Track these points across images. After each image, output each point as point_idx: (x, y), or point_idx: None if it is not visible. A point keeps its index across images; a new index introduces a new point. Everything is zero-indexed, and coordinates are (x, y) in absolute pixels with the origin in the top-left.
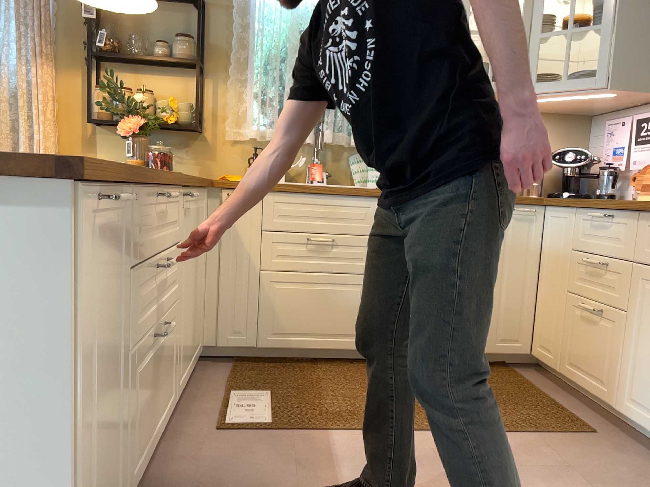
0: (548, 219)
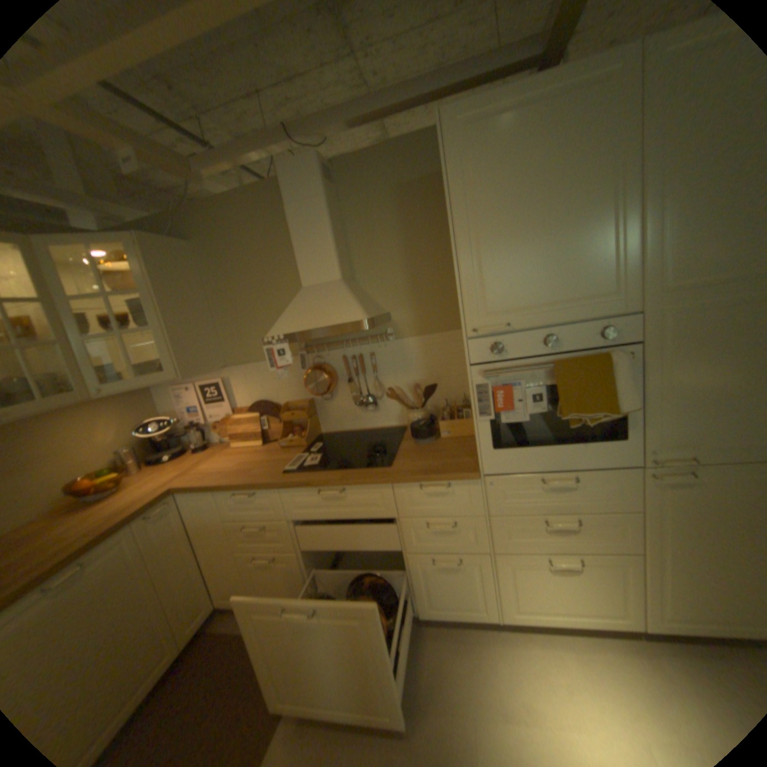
0: (180, 505)
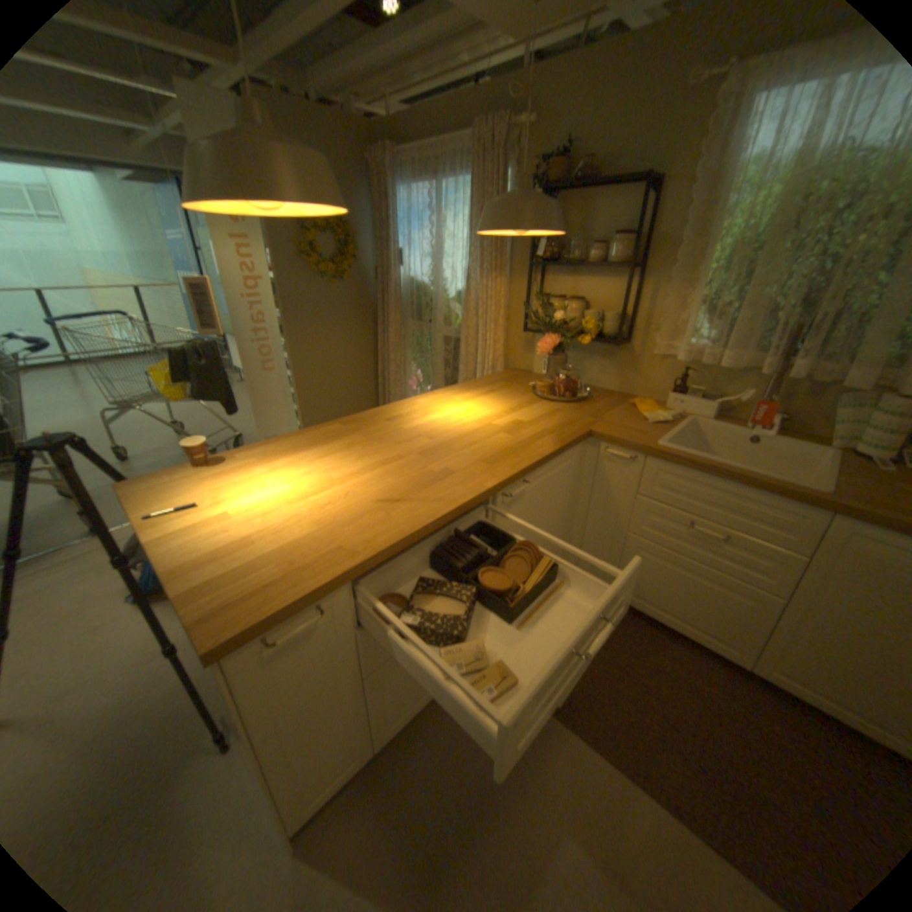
0: None
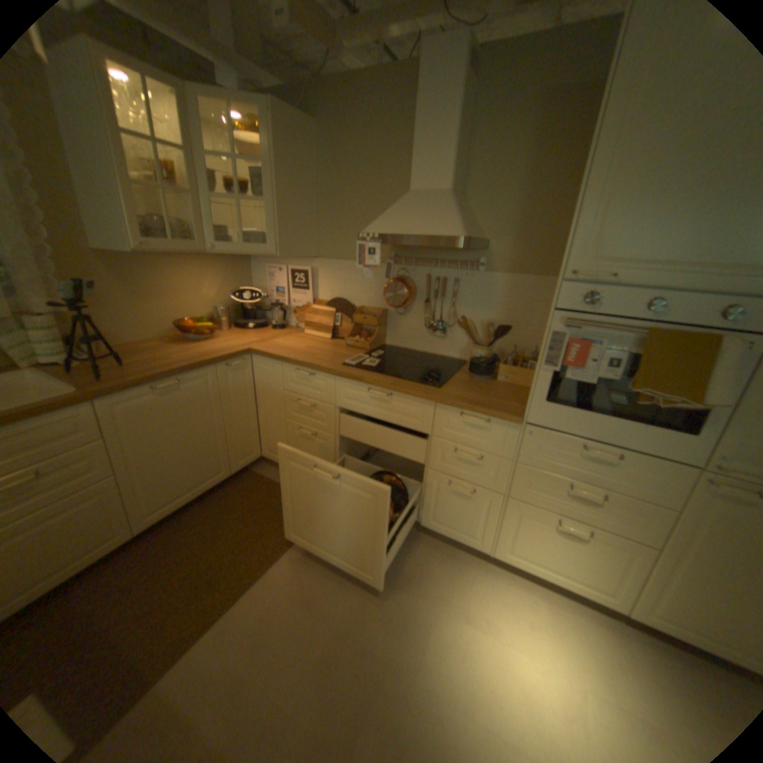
0: (255, 364)
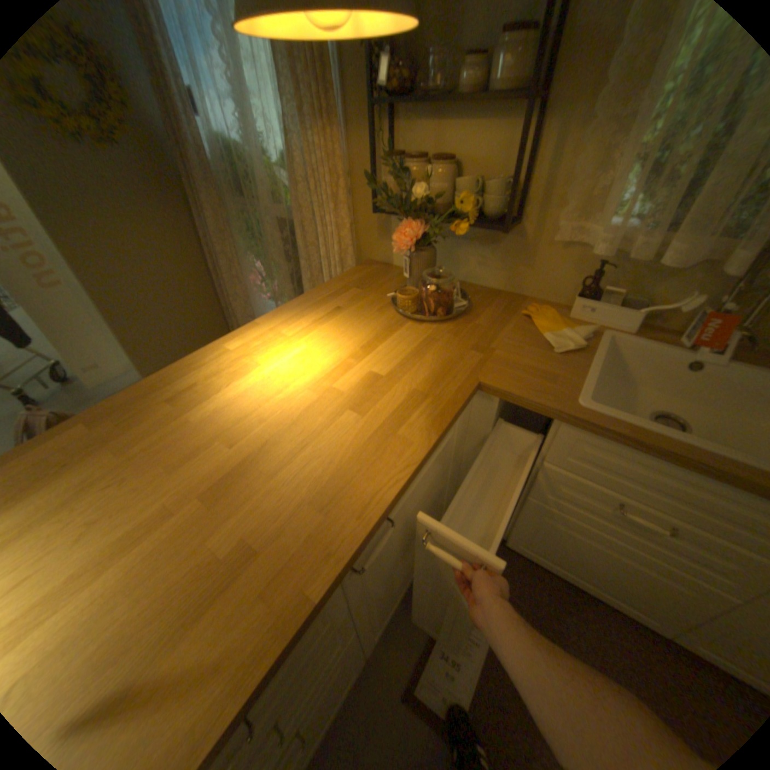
0: None
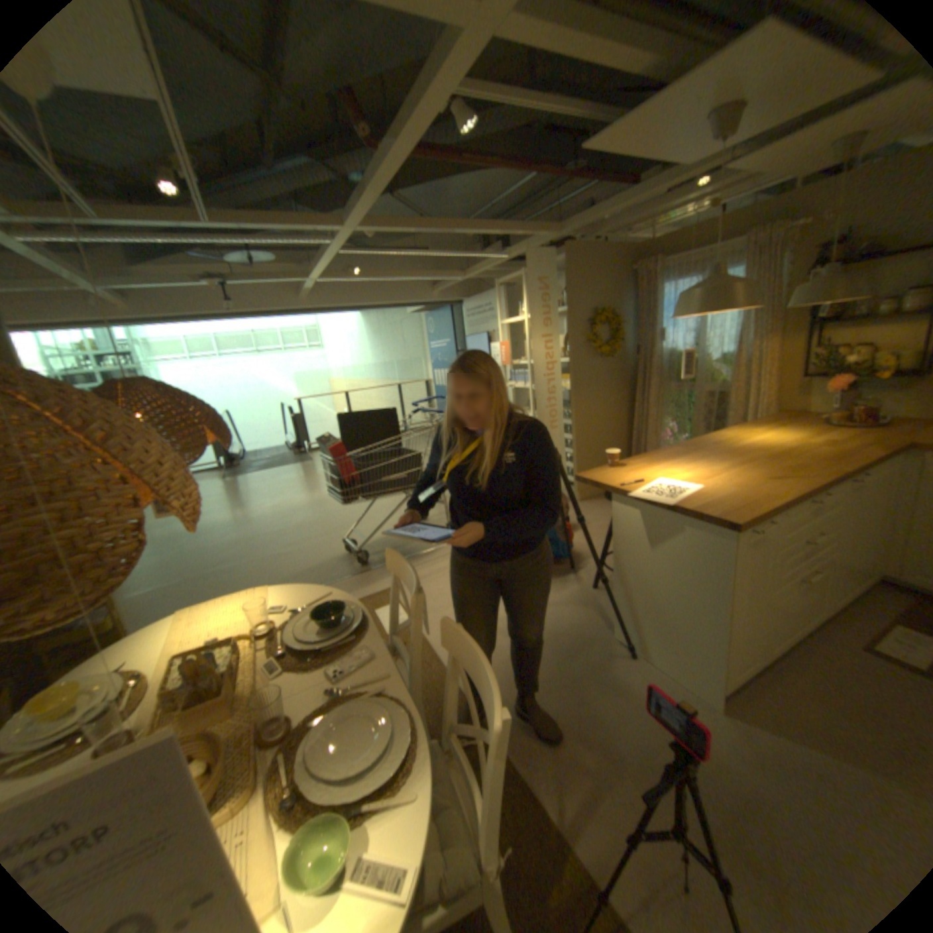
0: None
